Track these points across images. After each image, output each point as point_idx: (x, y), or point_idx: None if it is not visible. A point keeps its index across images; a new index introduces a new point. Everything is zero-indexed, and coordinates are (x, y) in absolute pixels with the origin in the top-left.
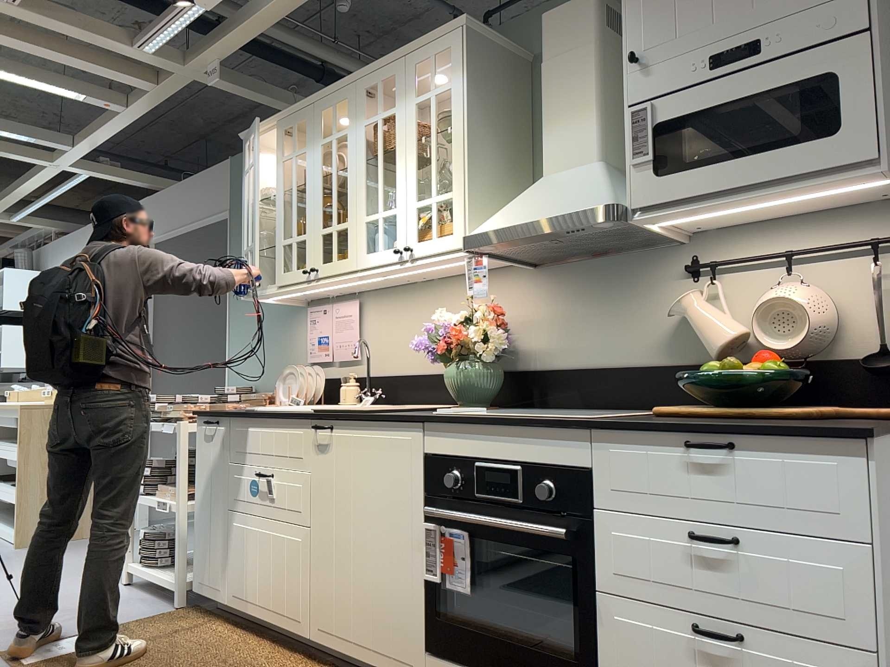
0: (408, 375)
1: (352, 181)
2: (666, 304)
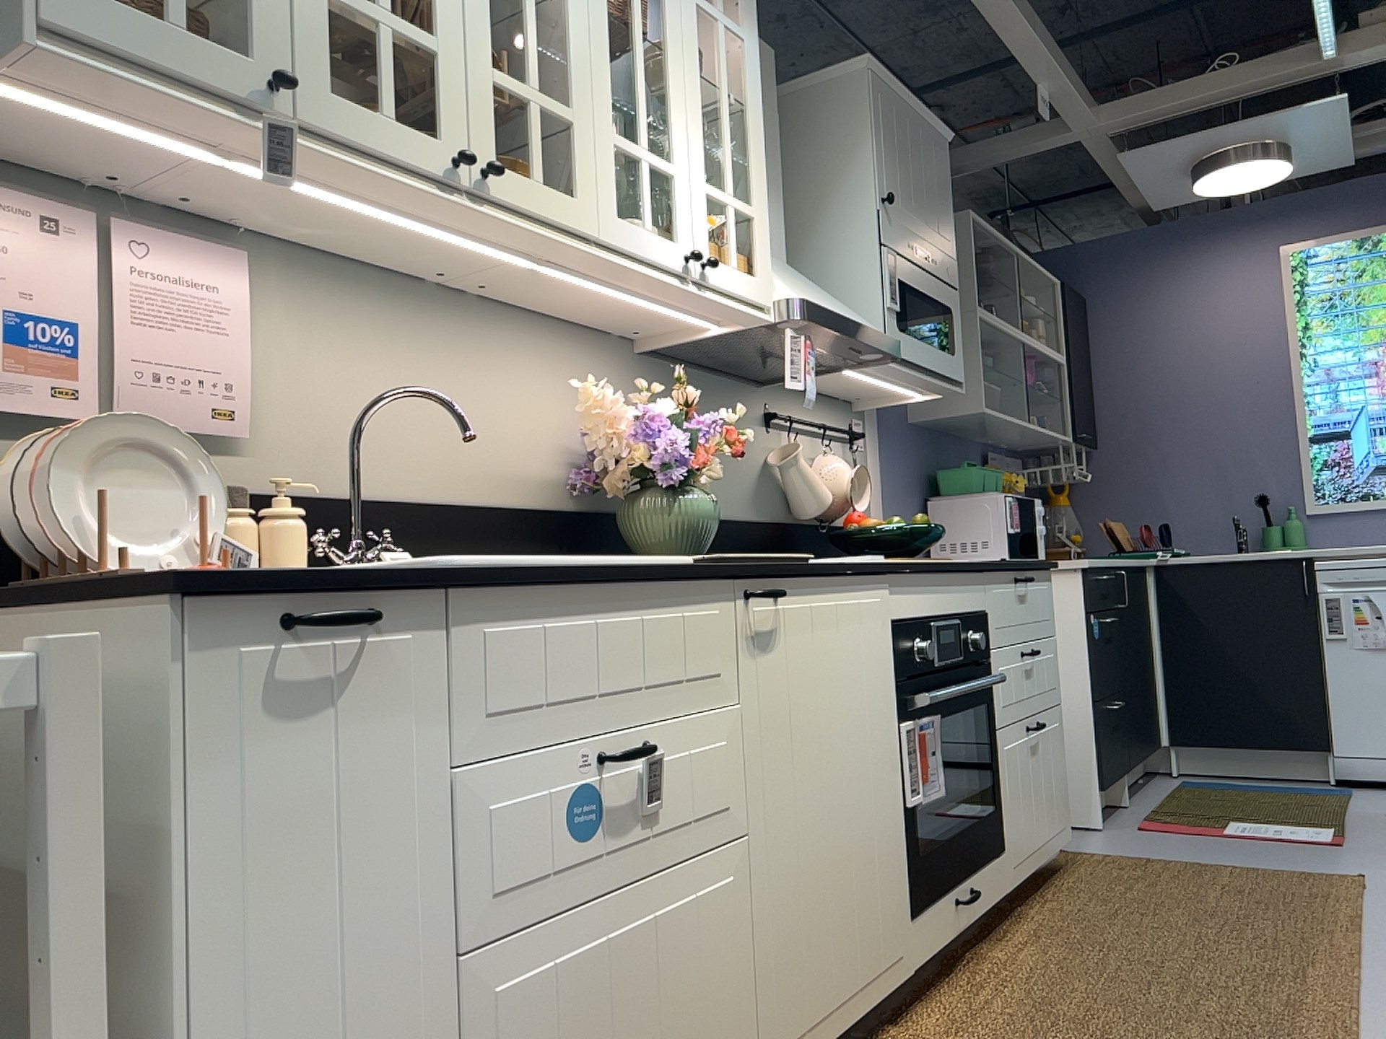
0: (417, 503)
1: (582, 26)
2: (756, 451)
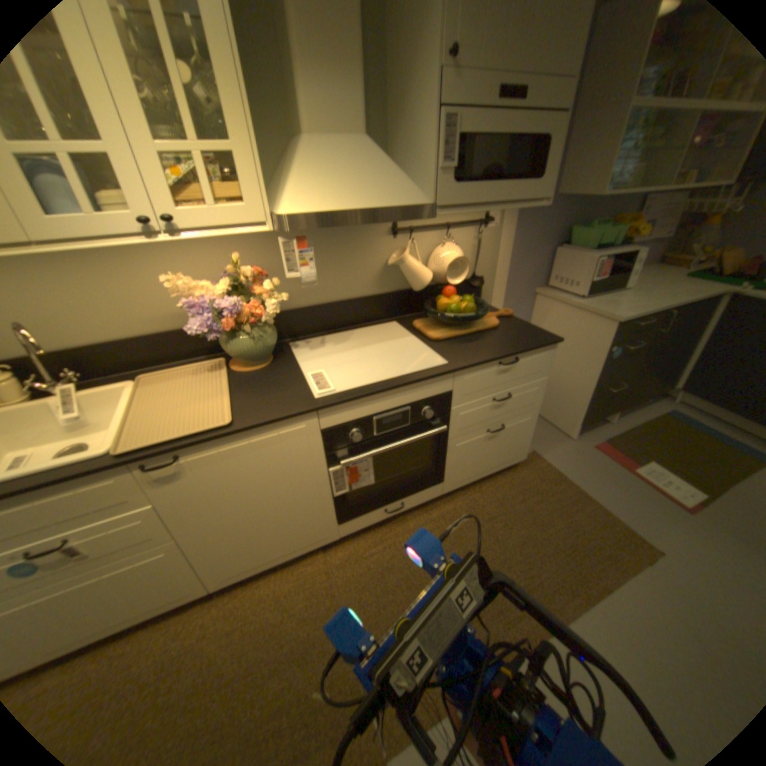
0: (103, 344)
1: None
2: (377, 255)
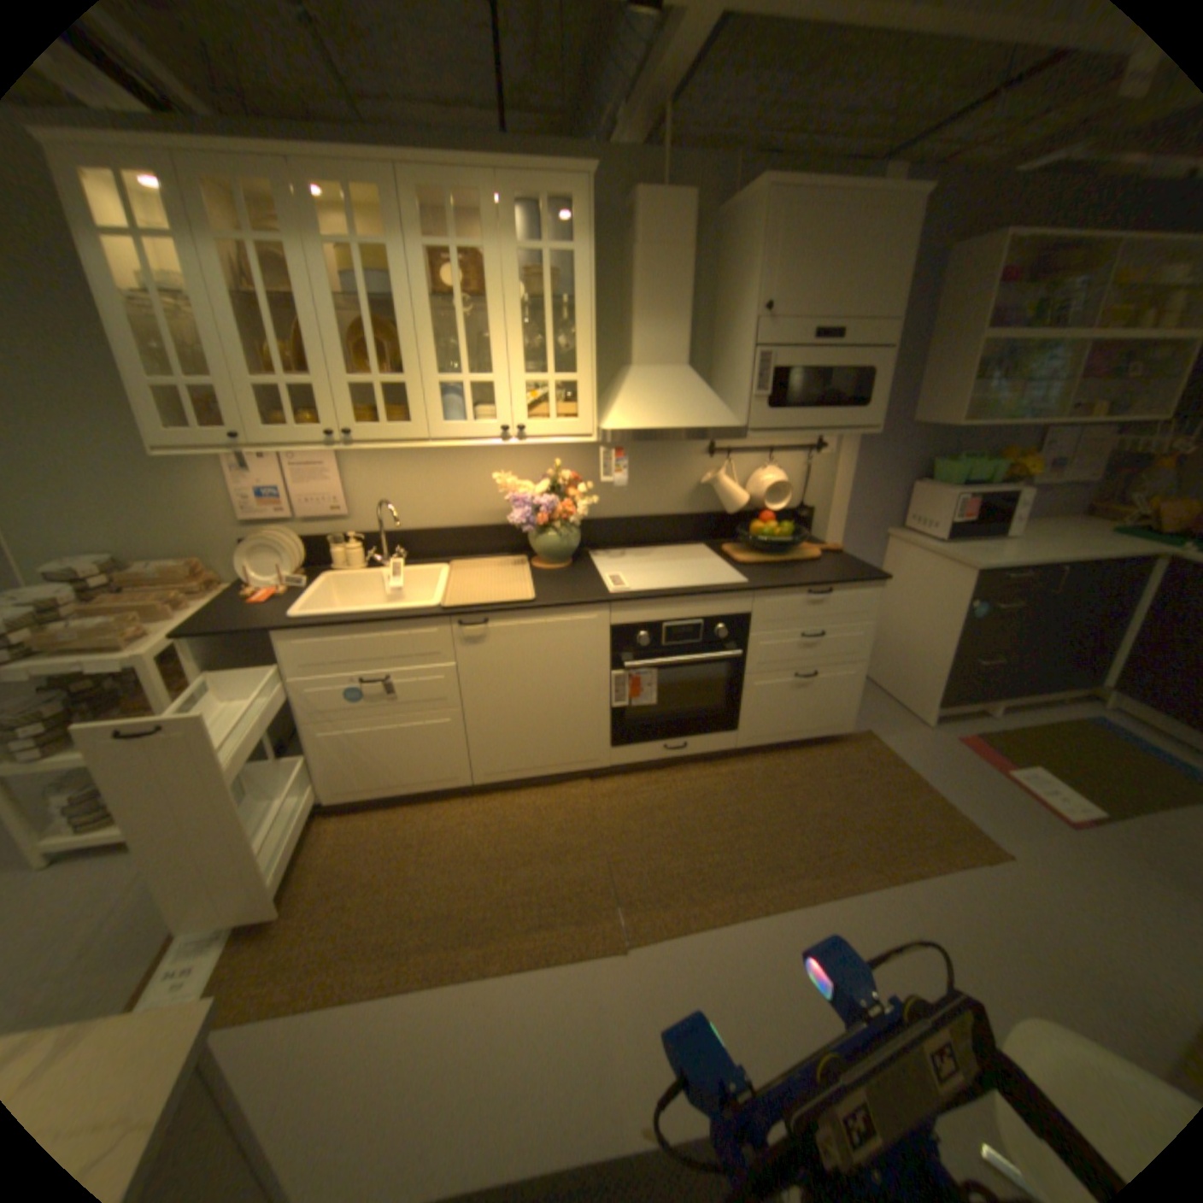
0: (431, 531)
1: (408, 324)
2: (691, 474)
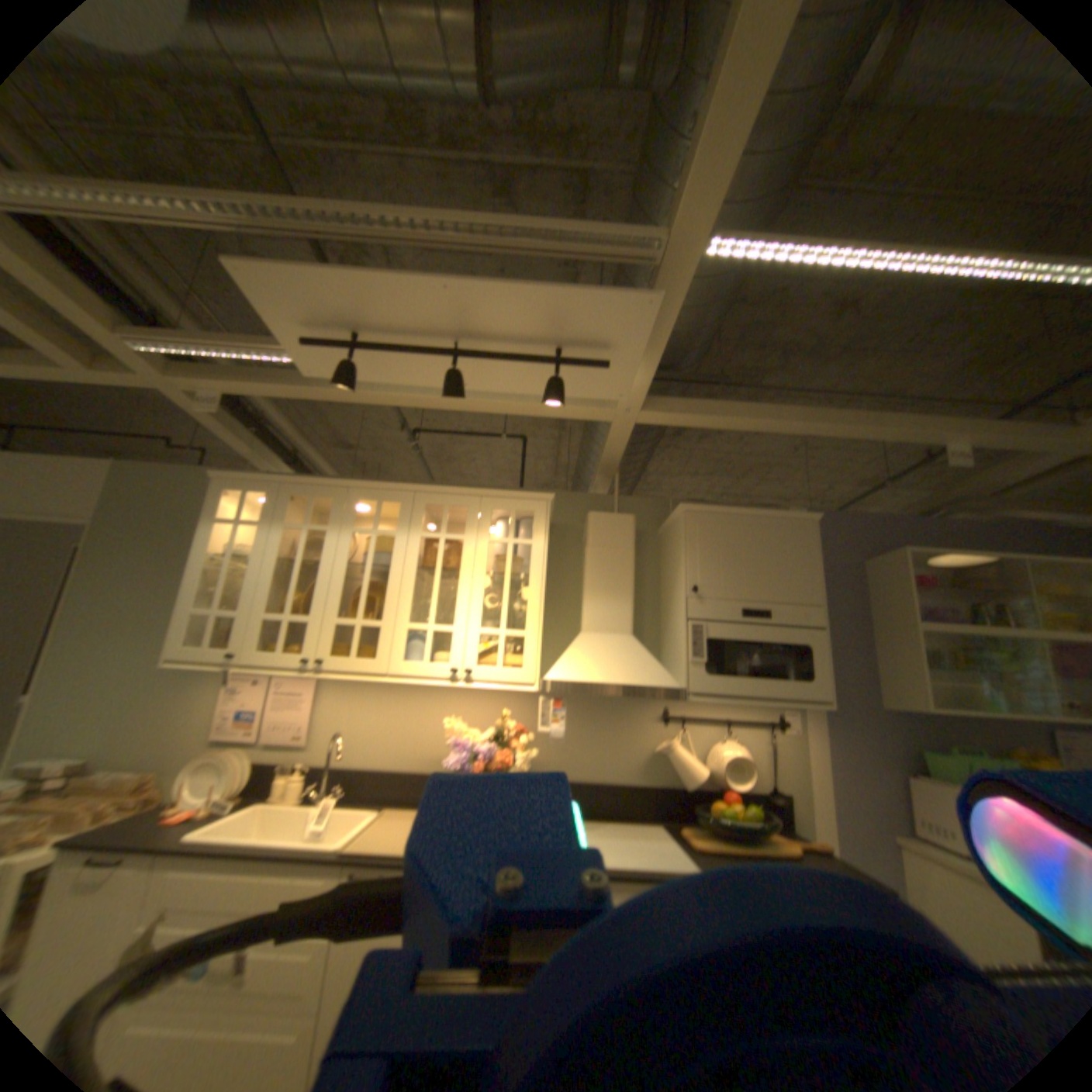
0: (378, 770)
1: (397, 582)
2: (646, 739)
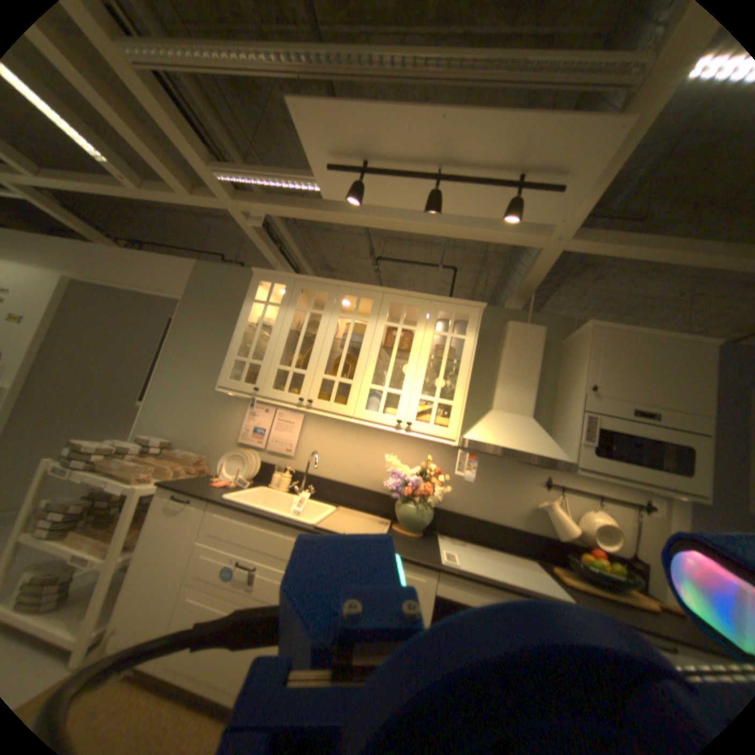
0: (336, 481)
1: (364, 356)
2: (531, 497)
